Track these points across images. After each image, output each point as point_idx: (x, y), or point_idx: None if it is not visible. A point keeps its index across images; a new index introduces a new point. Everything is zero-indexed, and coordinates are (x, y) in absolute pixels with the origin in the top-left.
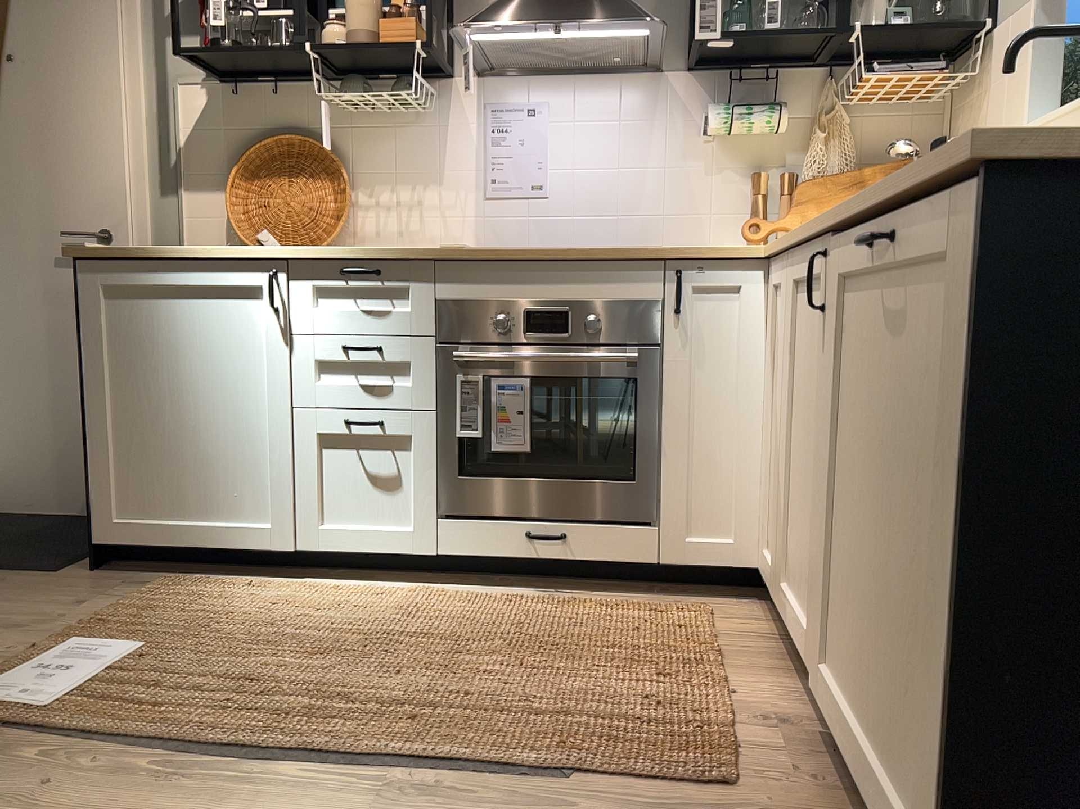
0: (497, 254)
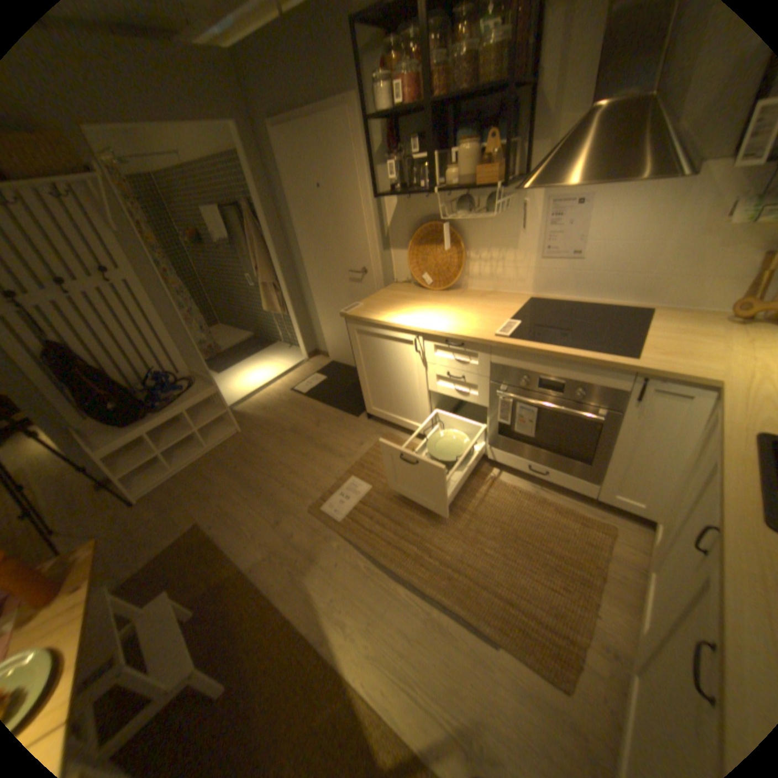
0: (524, 349)
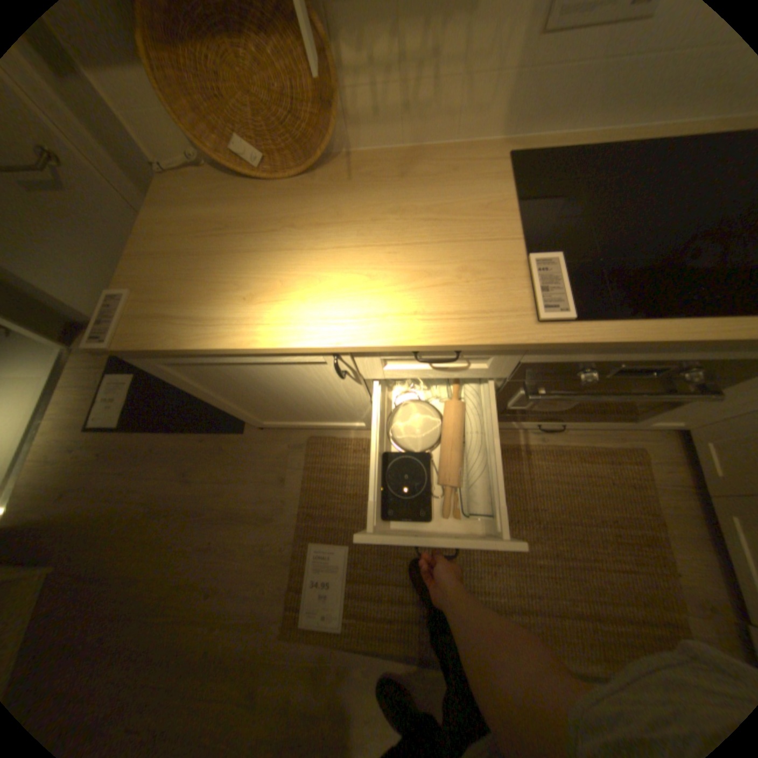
0: (625, 344)
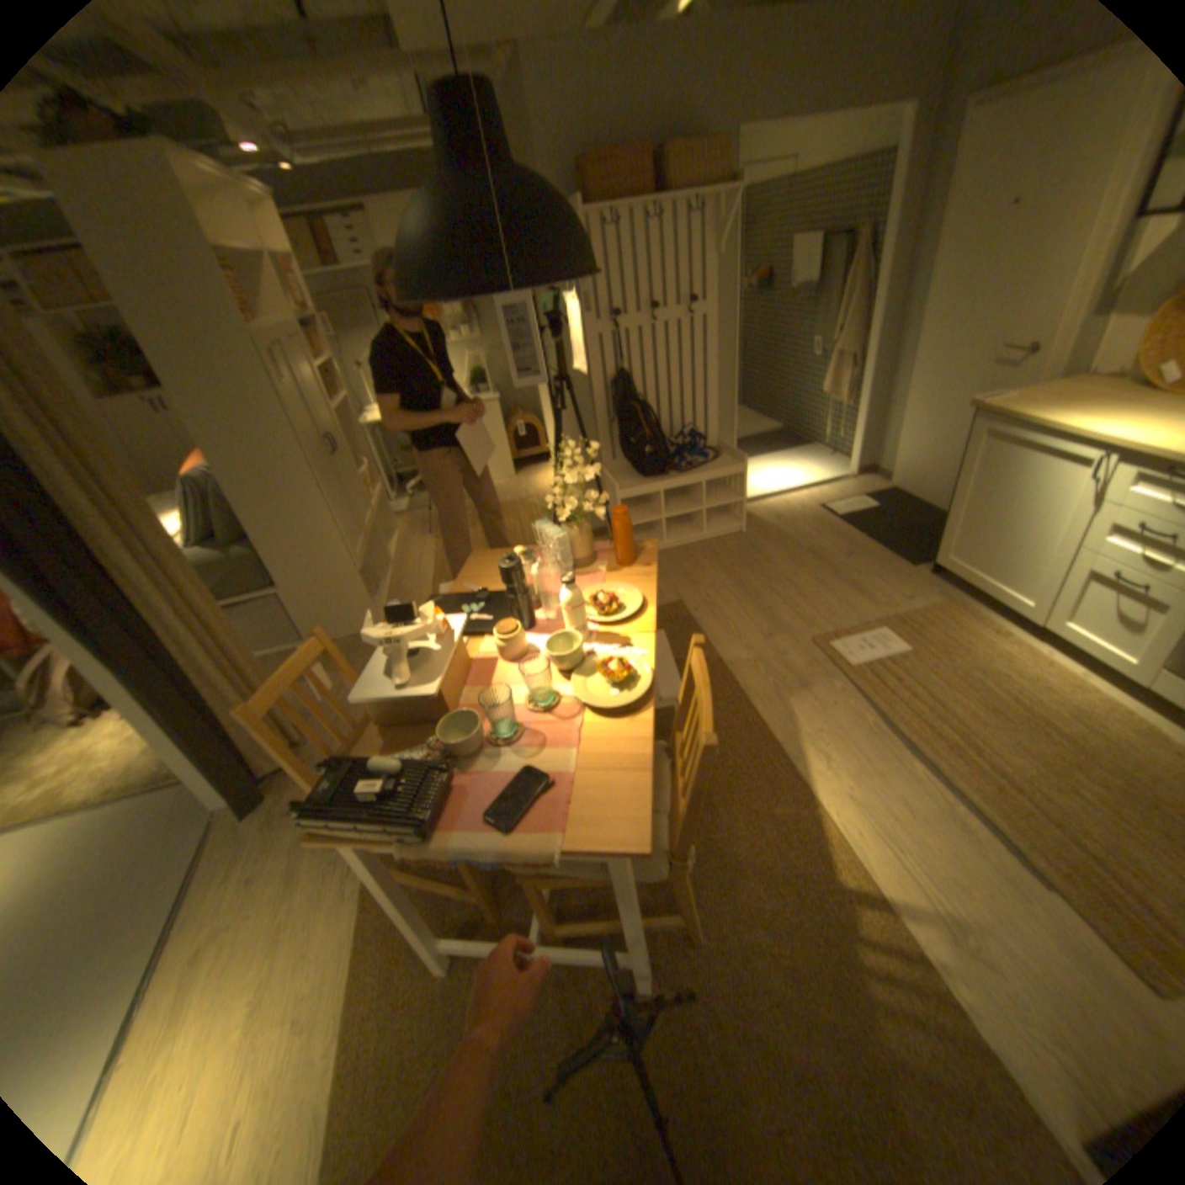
0: None
